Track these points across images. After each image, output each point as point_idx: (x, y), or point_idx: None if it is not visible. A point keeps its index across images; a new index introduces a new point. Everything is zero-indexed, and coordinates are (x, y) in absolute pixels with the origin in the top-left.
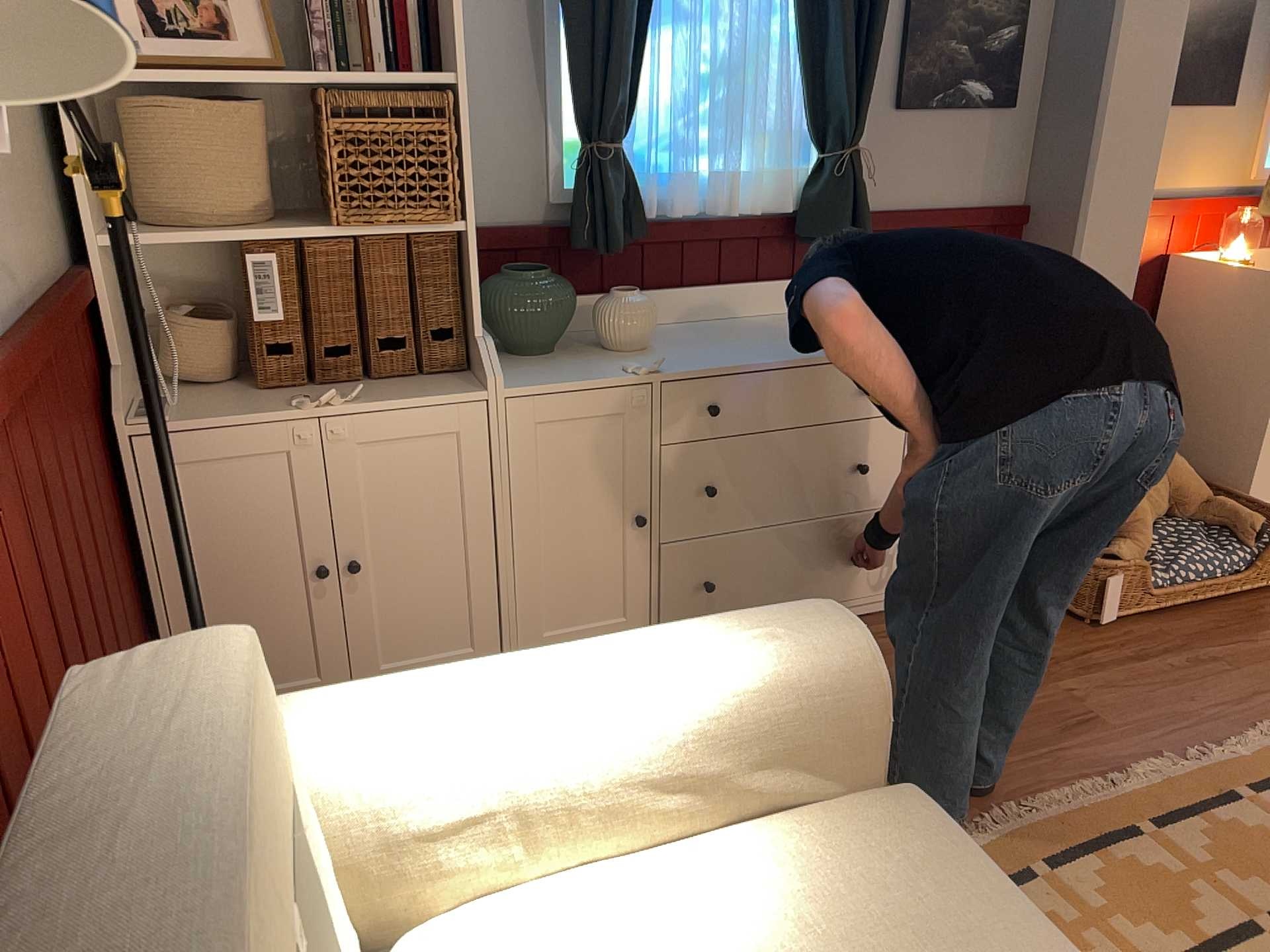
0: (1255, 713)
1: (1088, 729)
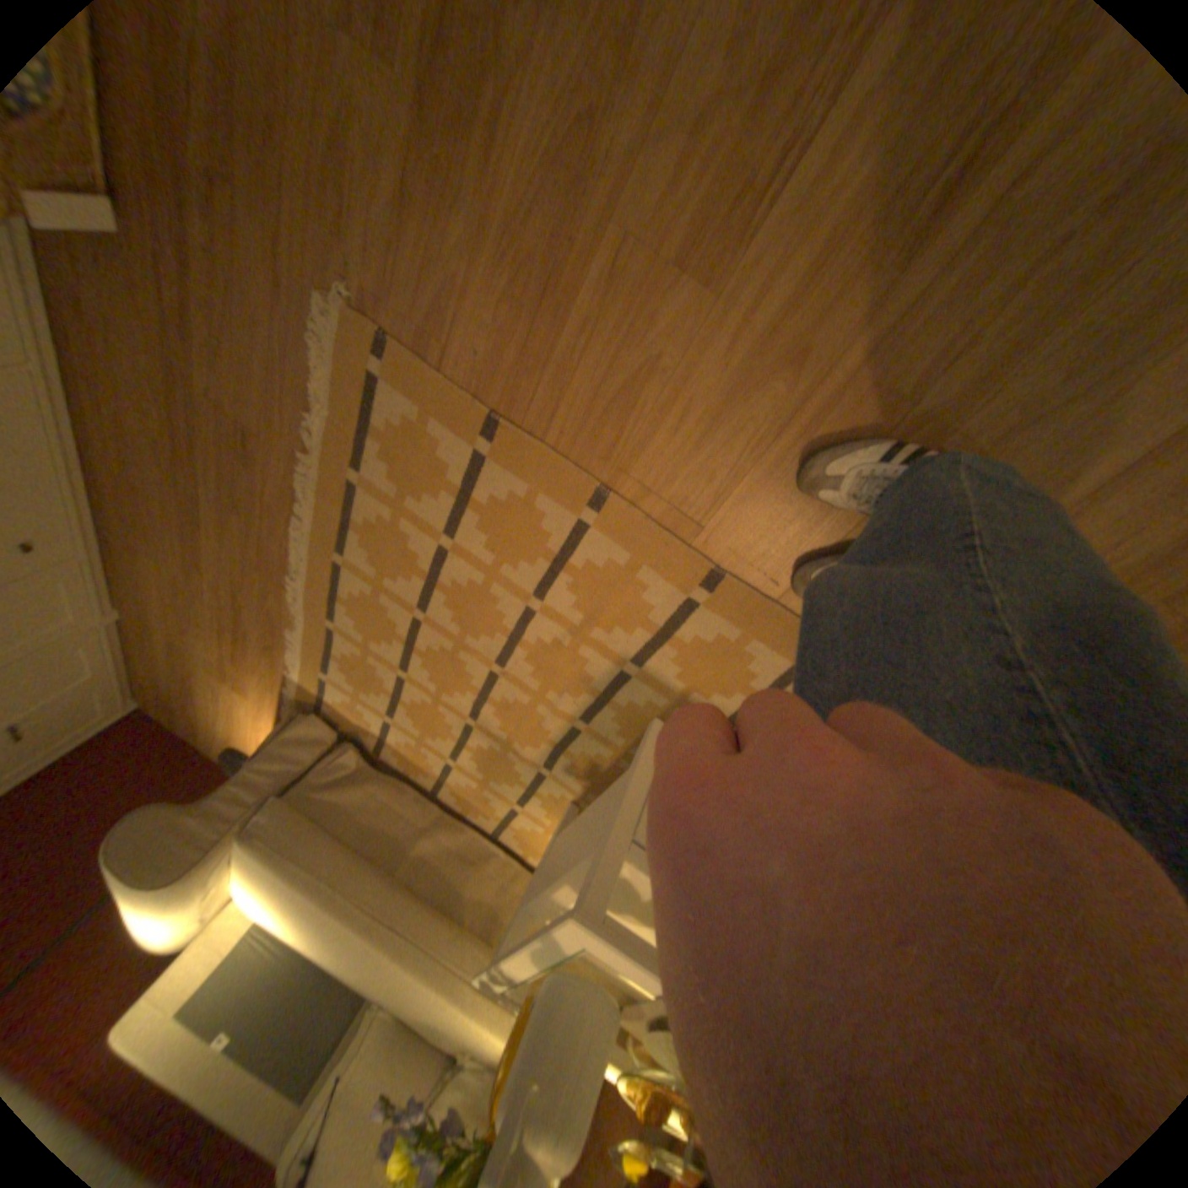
0: (289, 298)
1: (246, 447)
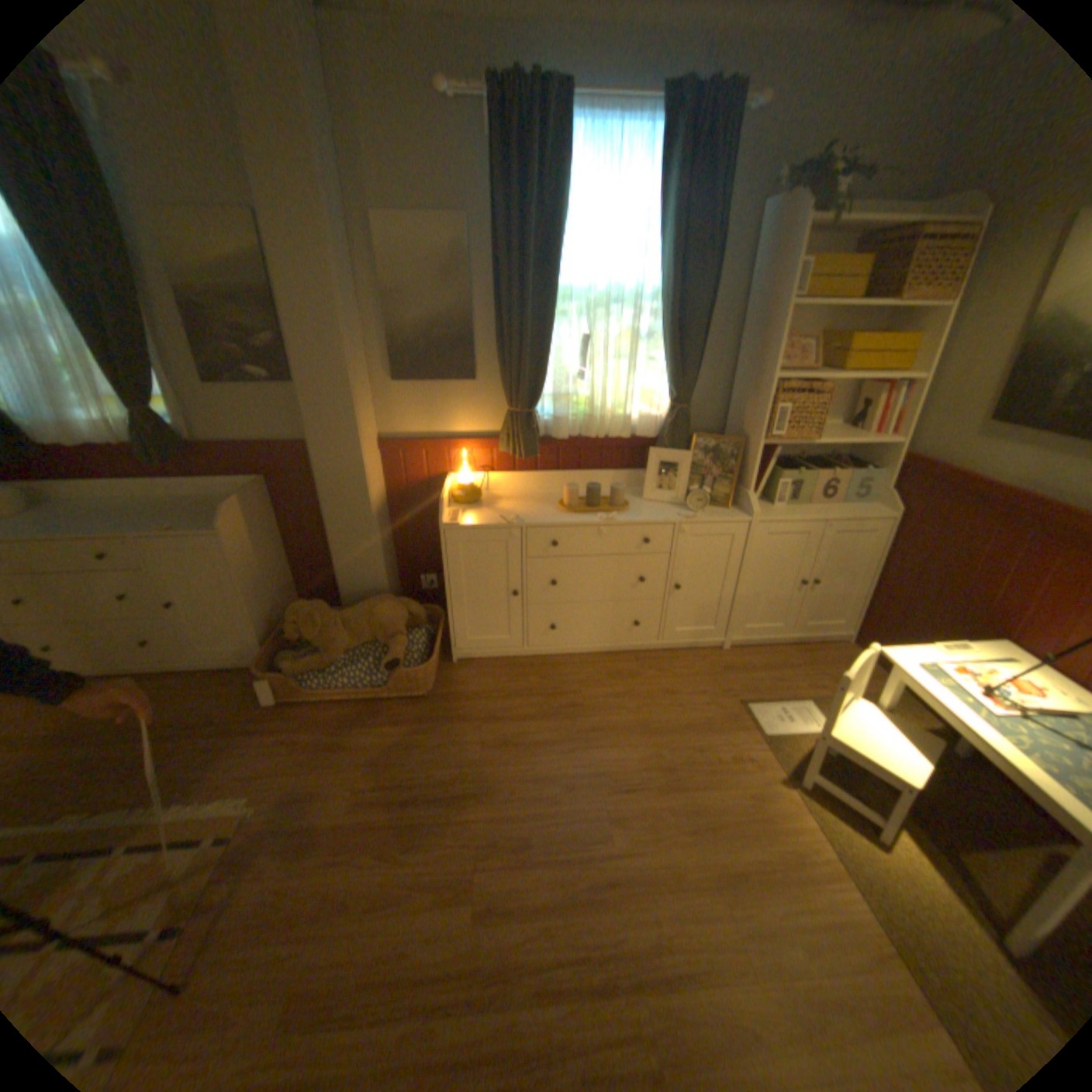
0: (240, 791)
1: (137, 779)
